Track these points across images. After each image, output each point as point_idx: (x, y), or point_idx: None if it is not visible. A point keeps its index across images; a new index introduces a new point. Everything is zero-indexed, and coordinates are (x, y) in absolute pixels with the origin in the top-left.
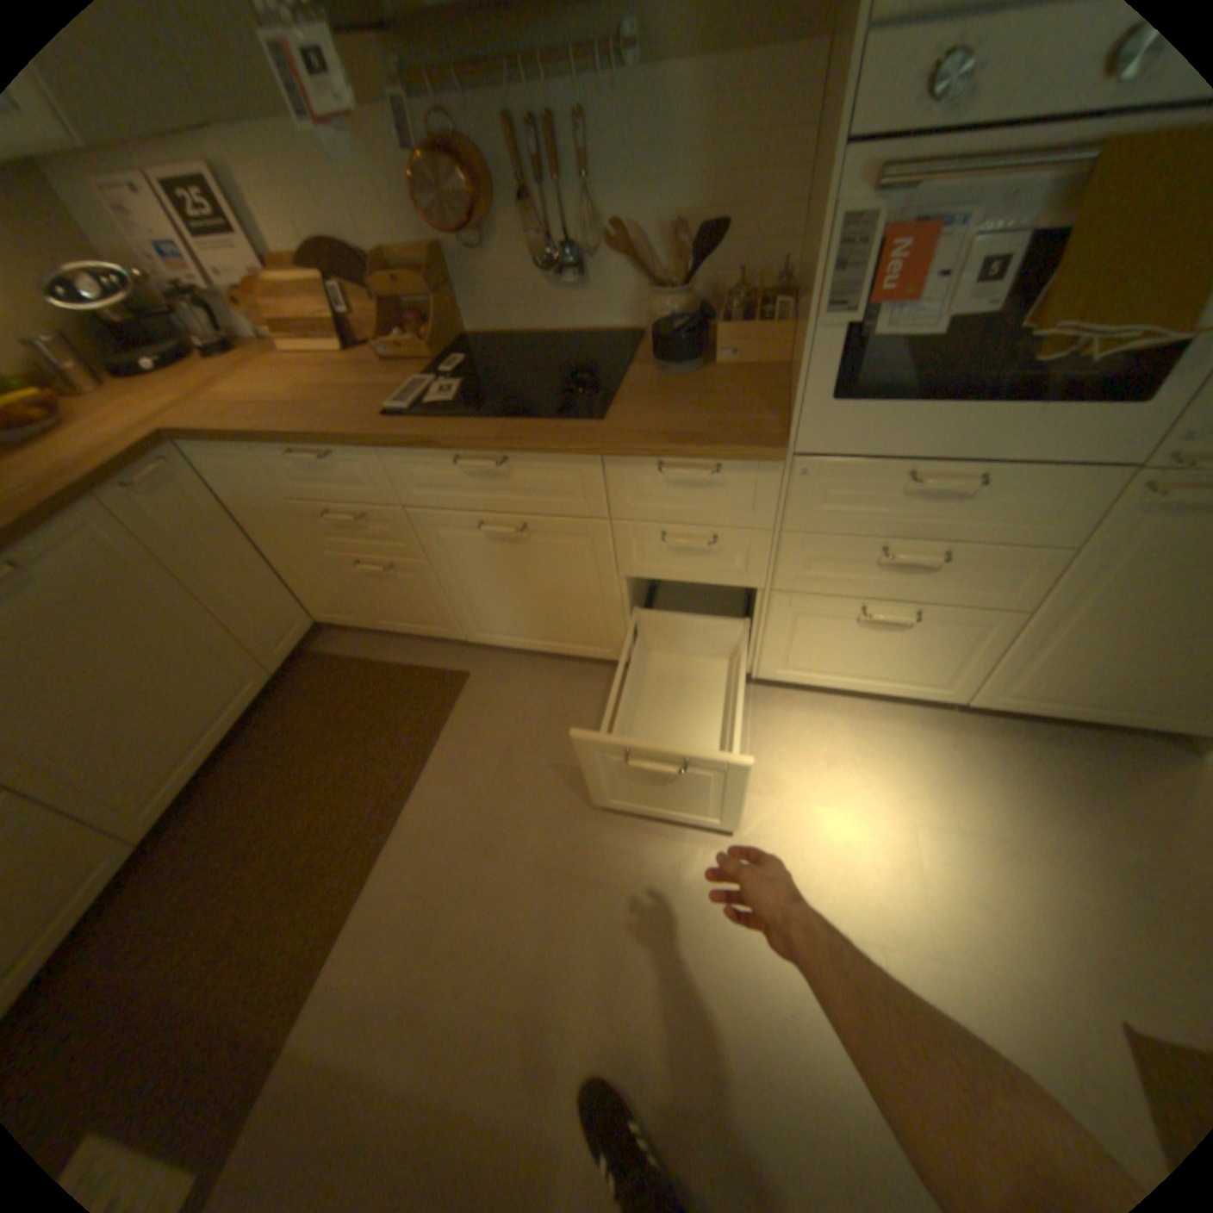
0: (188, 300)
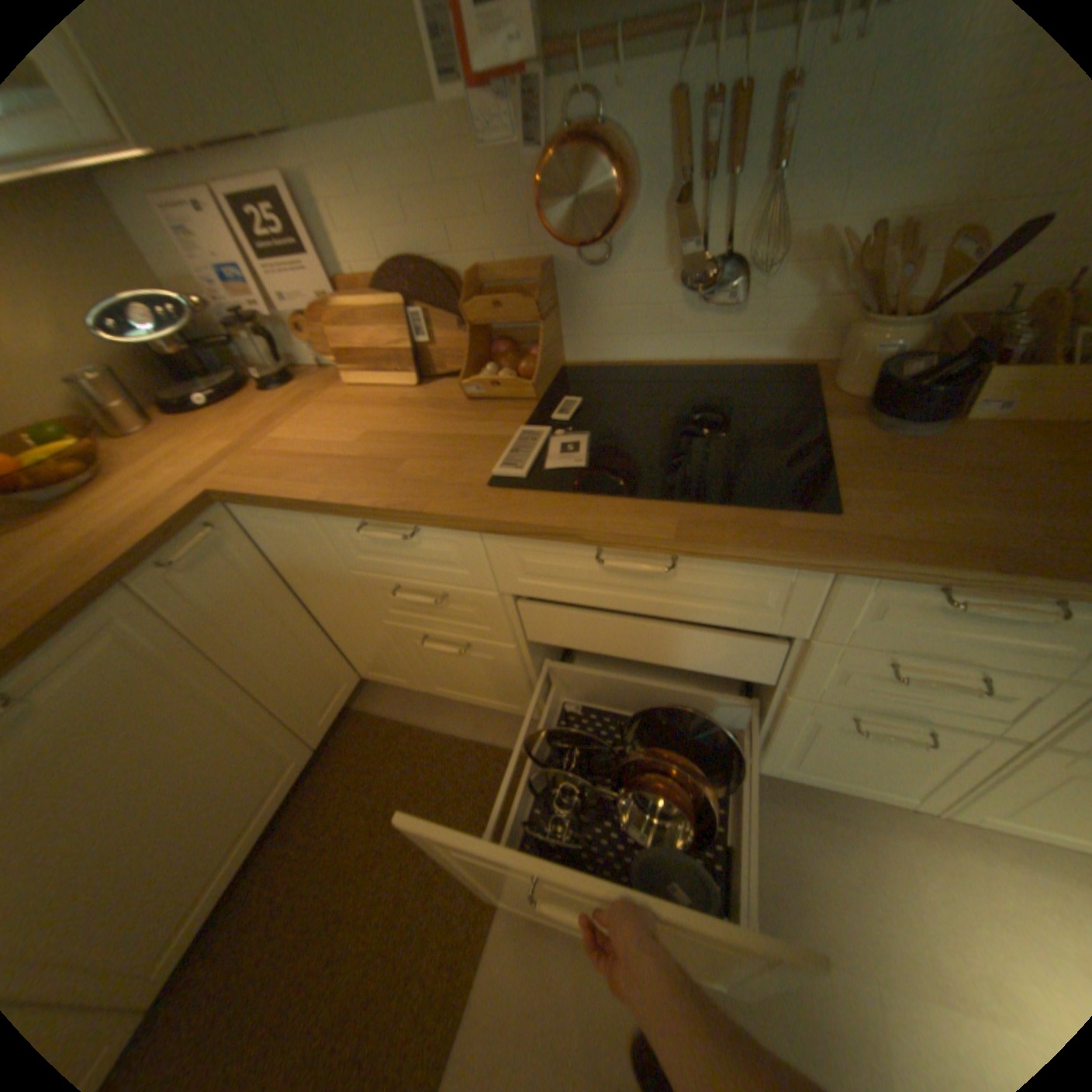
0: (247, 324)
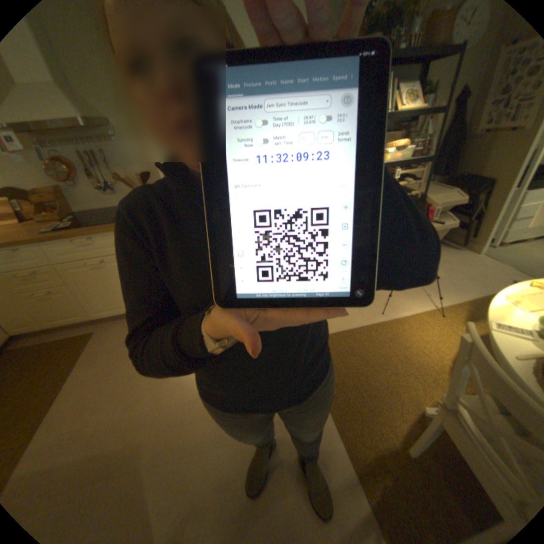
0: None
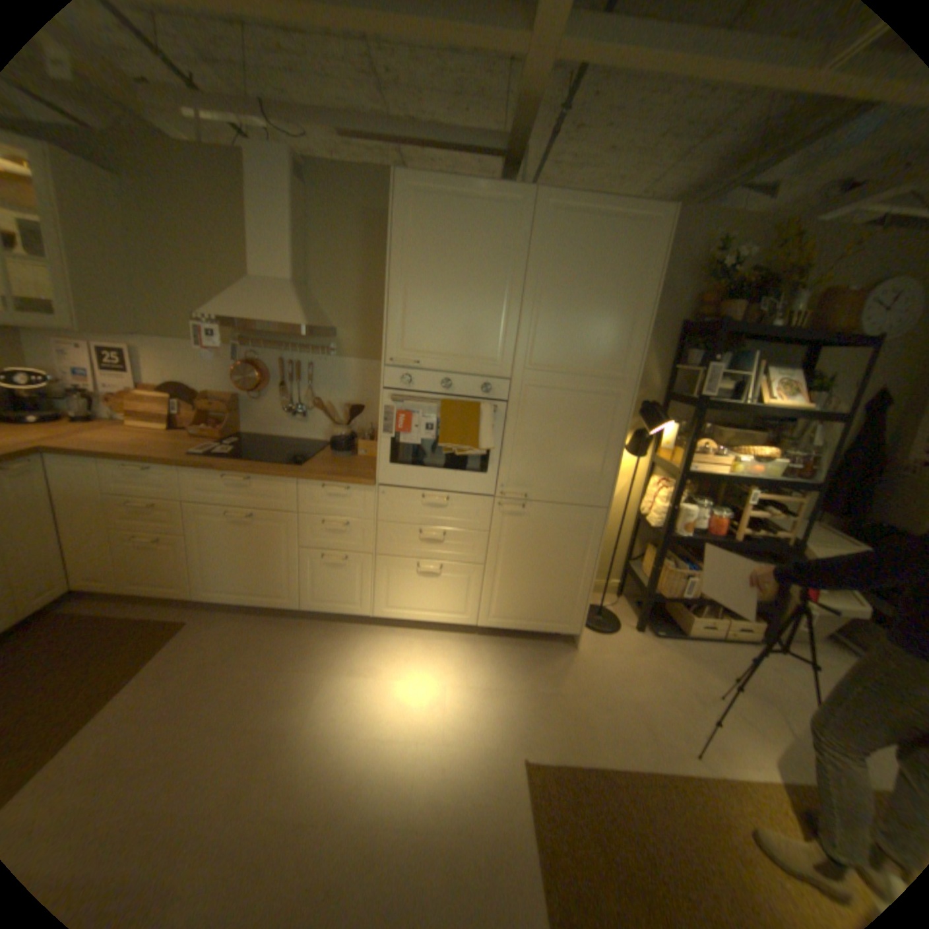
0: (72, 396)
